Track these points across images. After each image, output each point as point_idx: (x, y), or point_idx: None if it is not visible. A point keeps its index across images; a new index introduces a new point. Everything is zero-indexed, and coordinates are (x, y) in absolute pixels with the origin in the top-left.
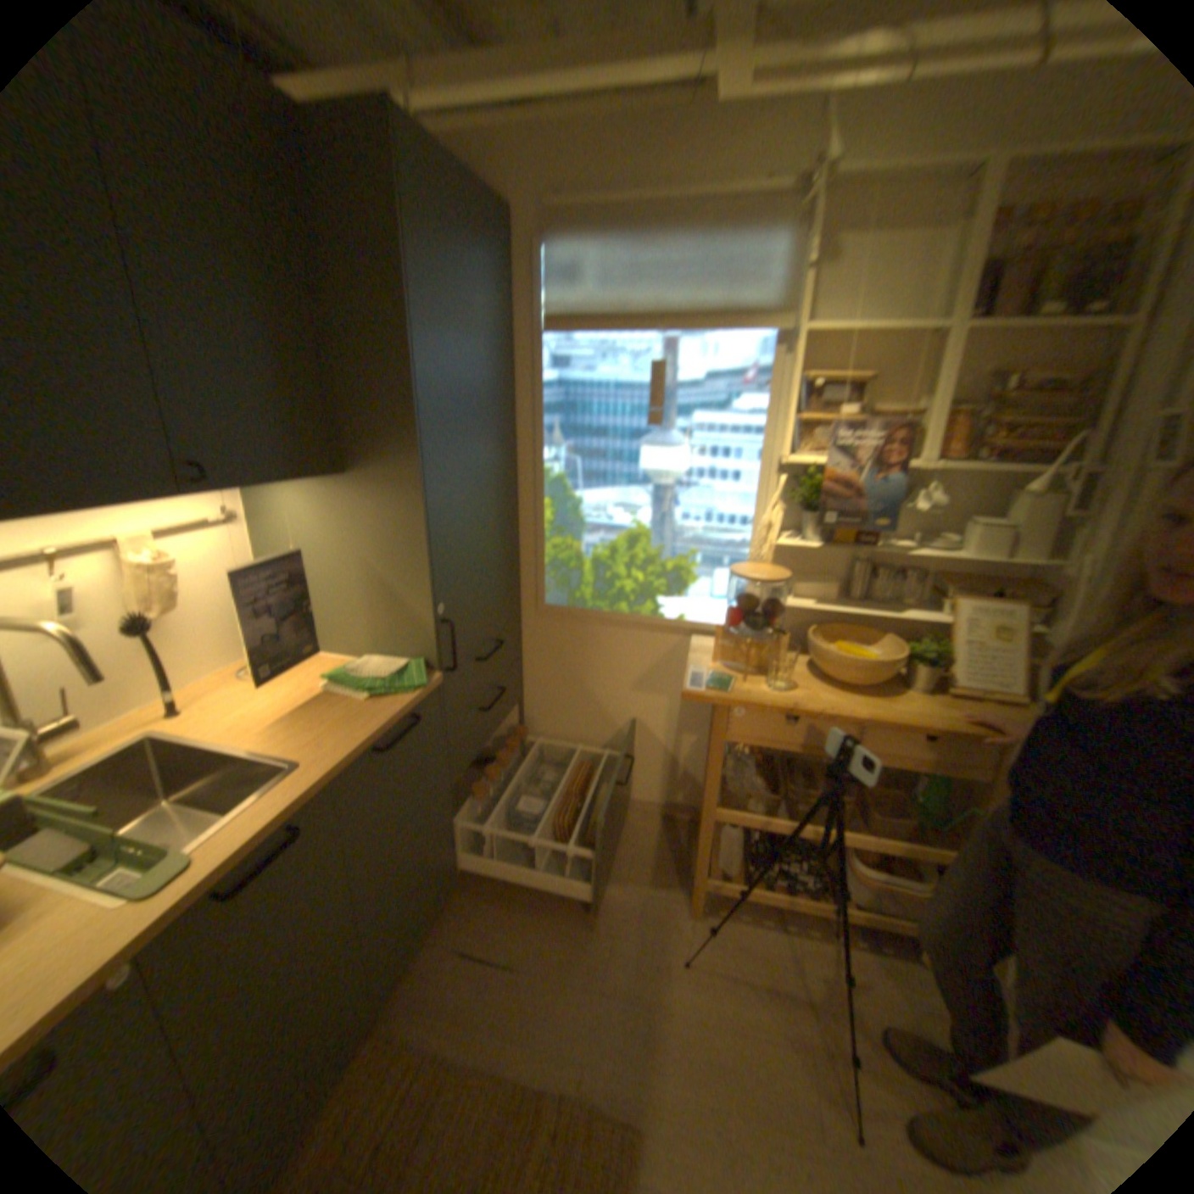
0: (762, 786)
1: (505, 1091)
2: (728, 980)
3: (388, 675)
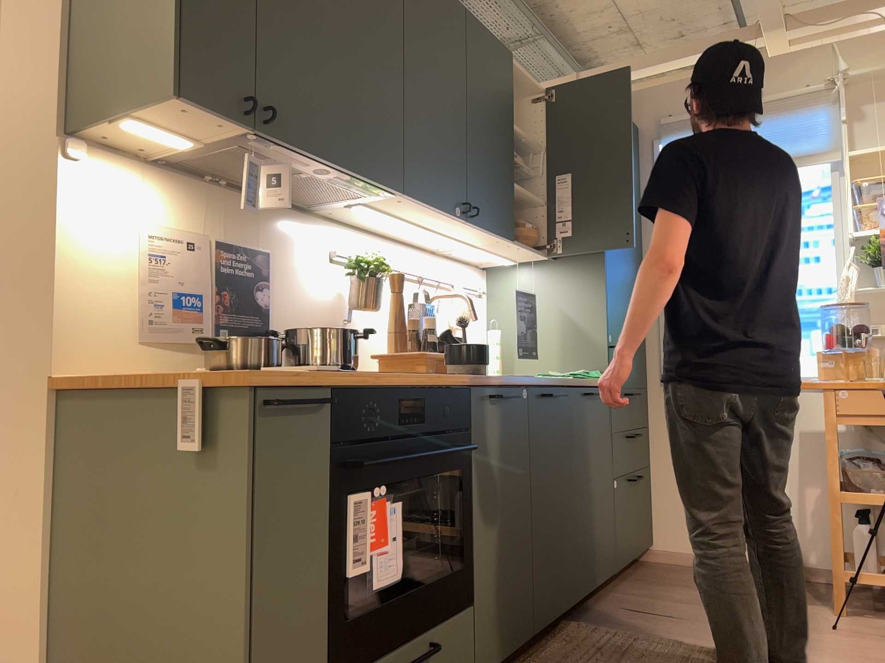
0: (881, 472)
1: (688, 645)
2: (879, 636)
3: (581, 372)
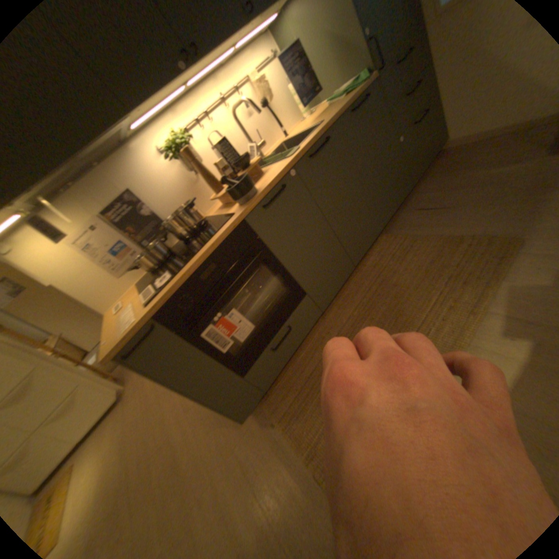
0: None
1: (444, 236)
2: None
3: (351, 81)
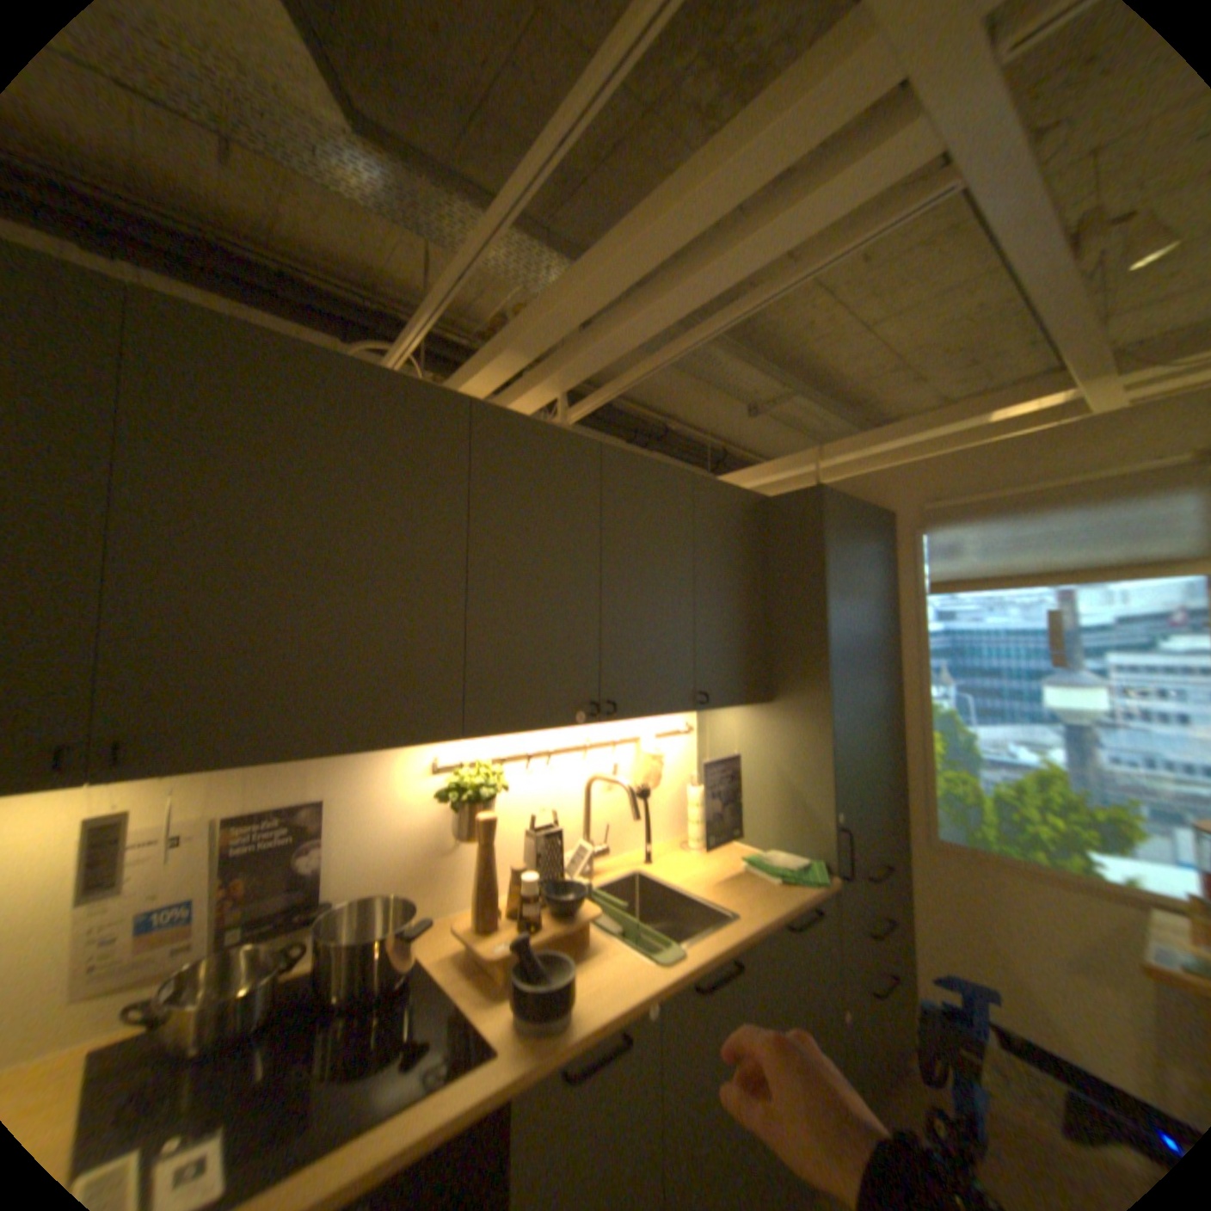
0: None
1: None
2: None
3: (795, 867)
